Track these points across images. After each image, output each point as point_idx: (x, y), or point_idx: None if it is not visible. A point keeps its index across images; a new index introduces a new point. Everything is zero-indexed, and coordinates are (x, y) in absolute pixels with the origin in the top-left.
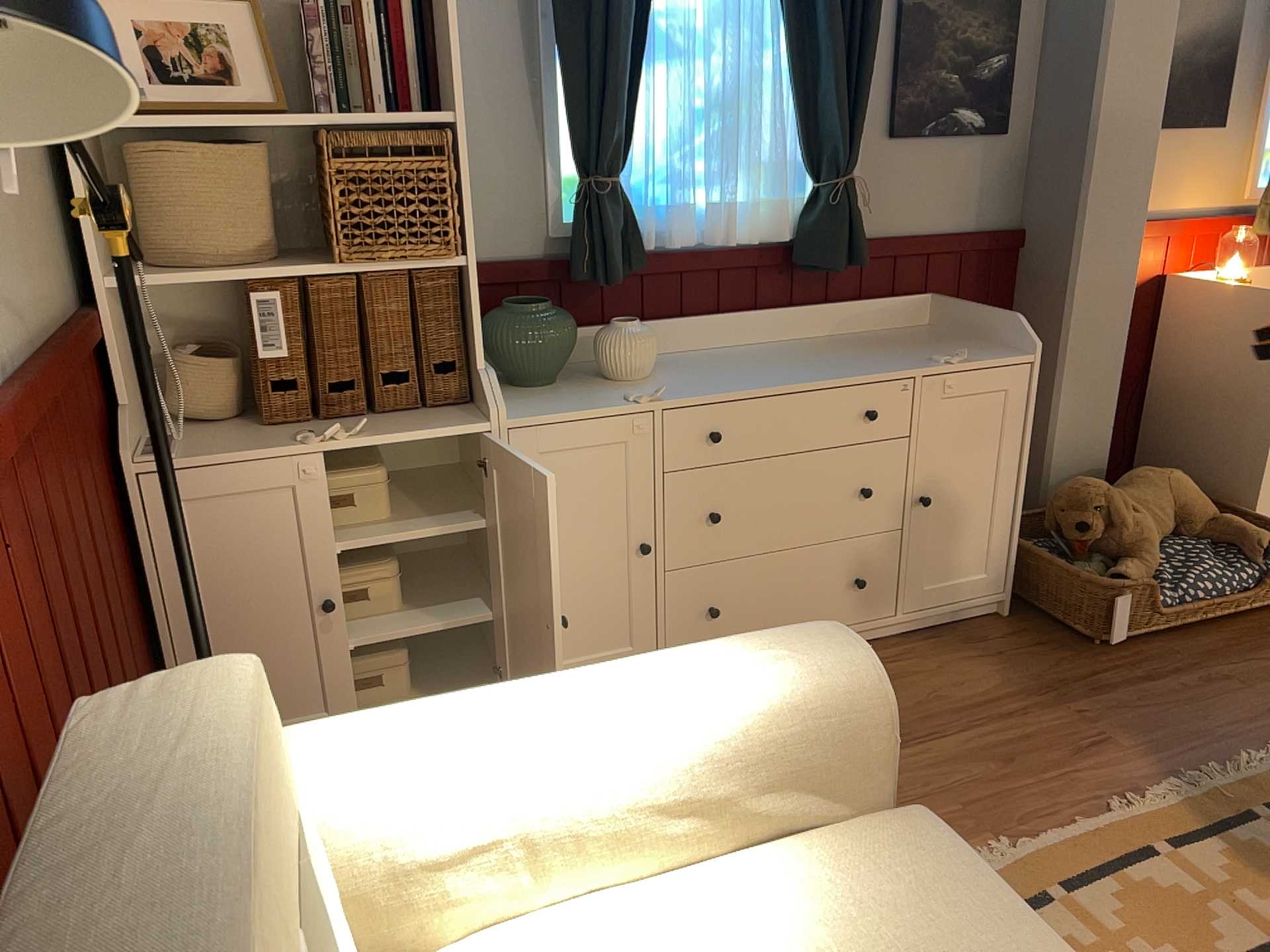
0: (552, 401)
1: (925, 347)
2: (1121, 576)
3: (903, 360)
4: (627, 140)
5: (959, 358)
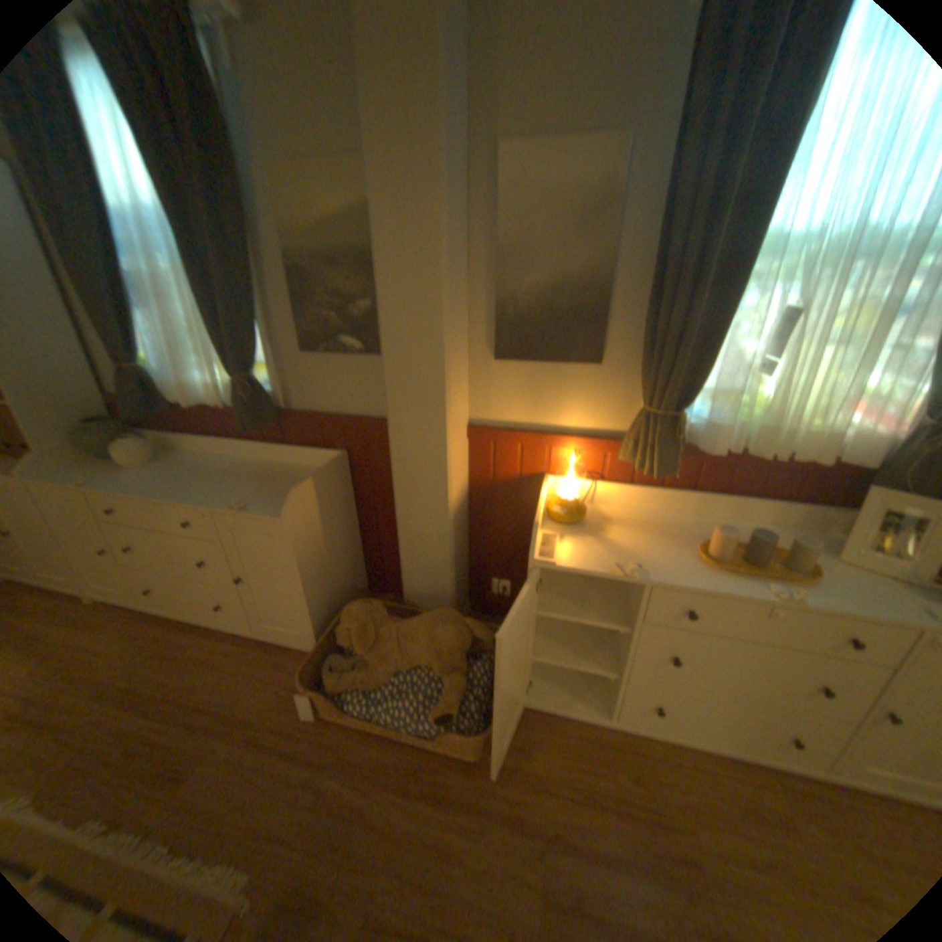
0: (64, 473)
1: (273, 489)
2: (324, 681)
3: (225, 497)
4: (124, 346)
5: (230, 508)
